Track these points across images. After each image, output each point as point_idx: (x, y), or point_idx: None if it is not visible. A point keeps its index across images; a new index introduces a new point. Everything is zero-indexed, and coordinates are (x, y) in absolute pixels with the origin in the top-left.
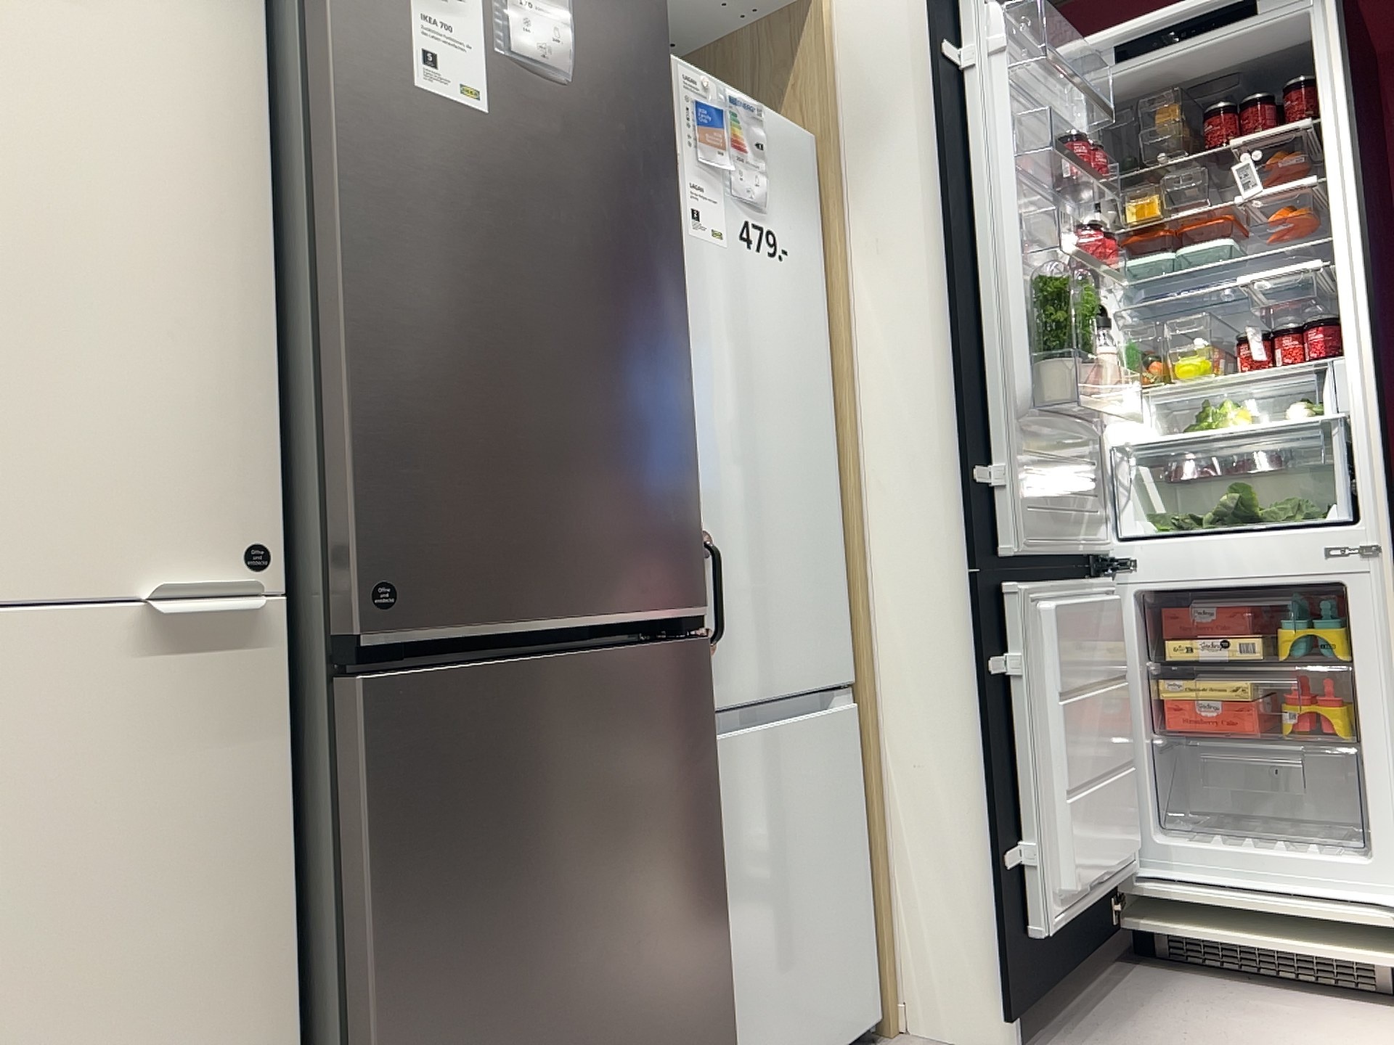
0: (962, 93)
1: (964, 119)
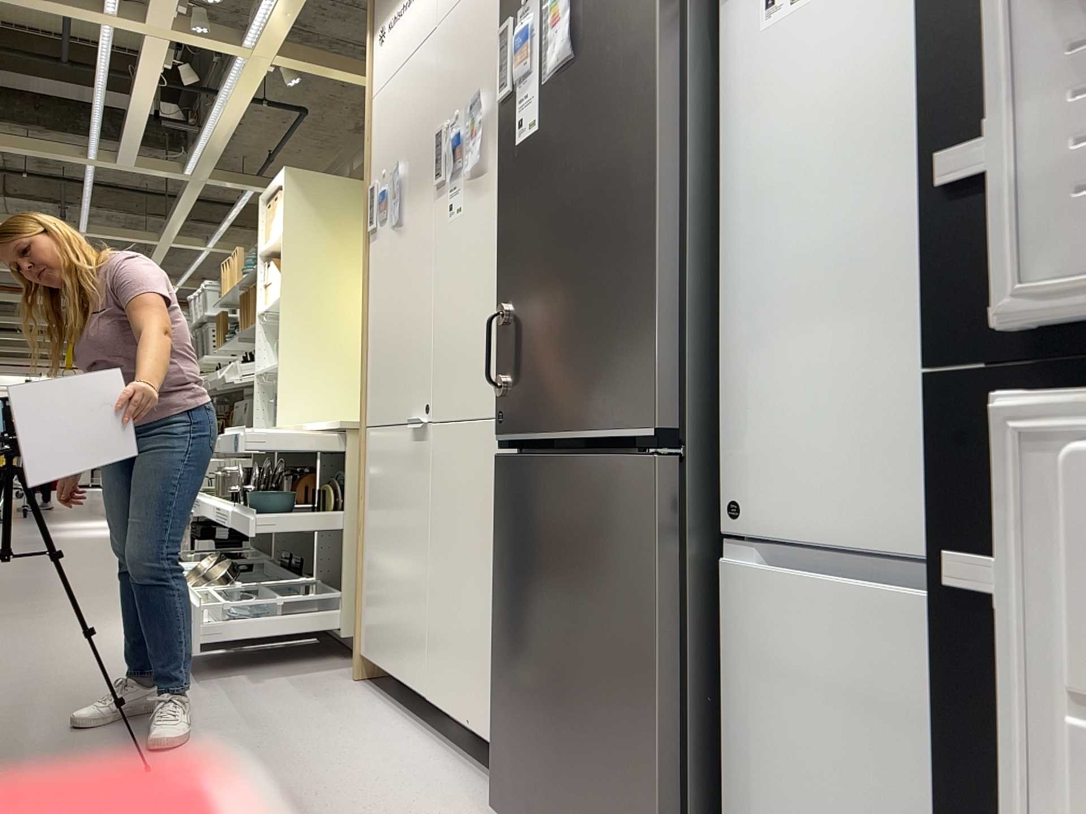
0: None
1: None
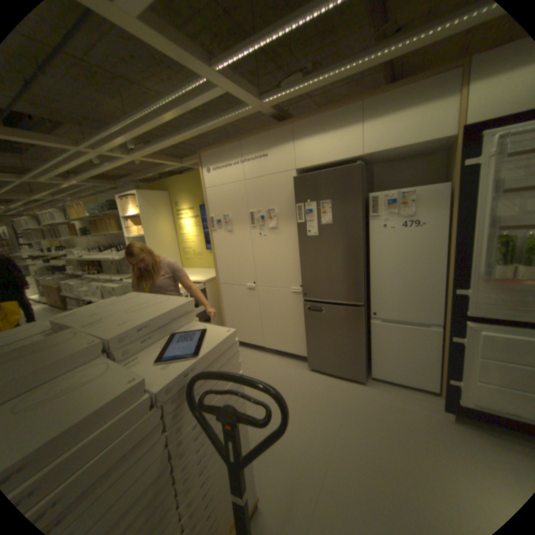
0: (478, 173)
1: (477, 182)
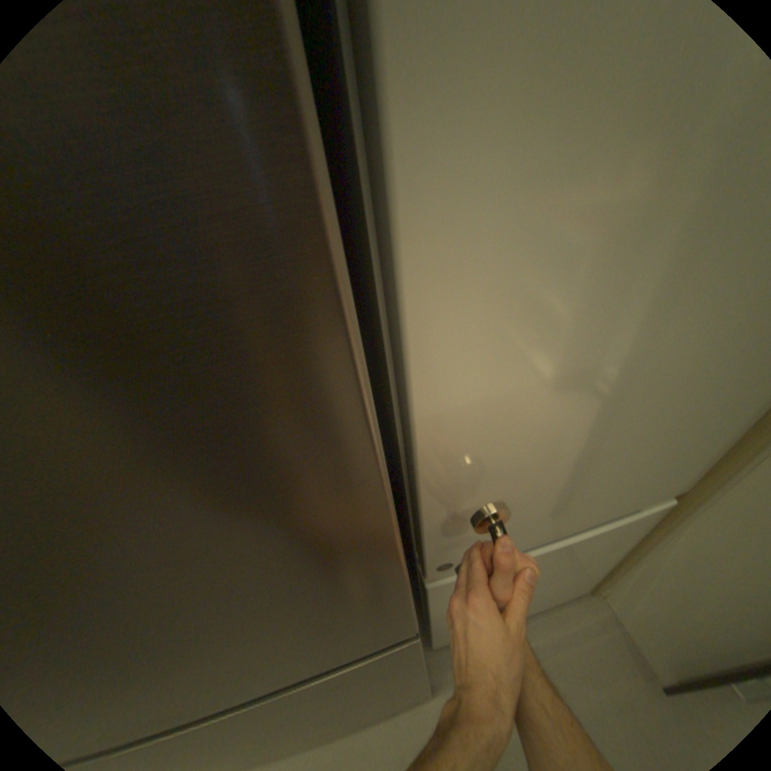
0: None
1: None
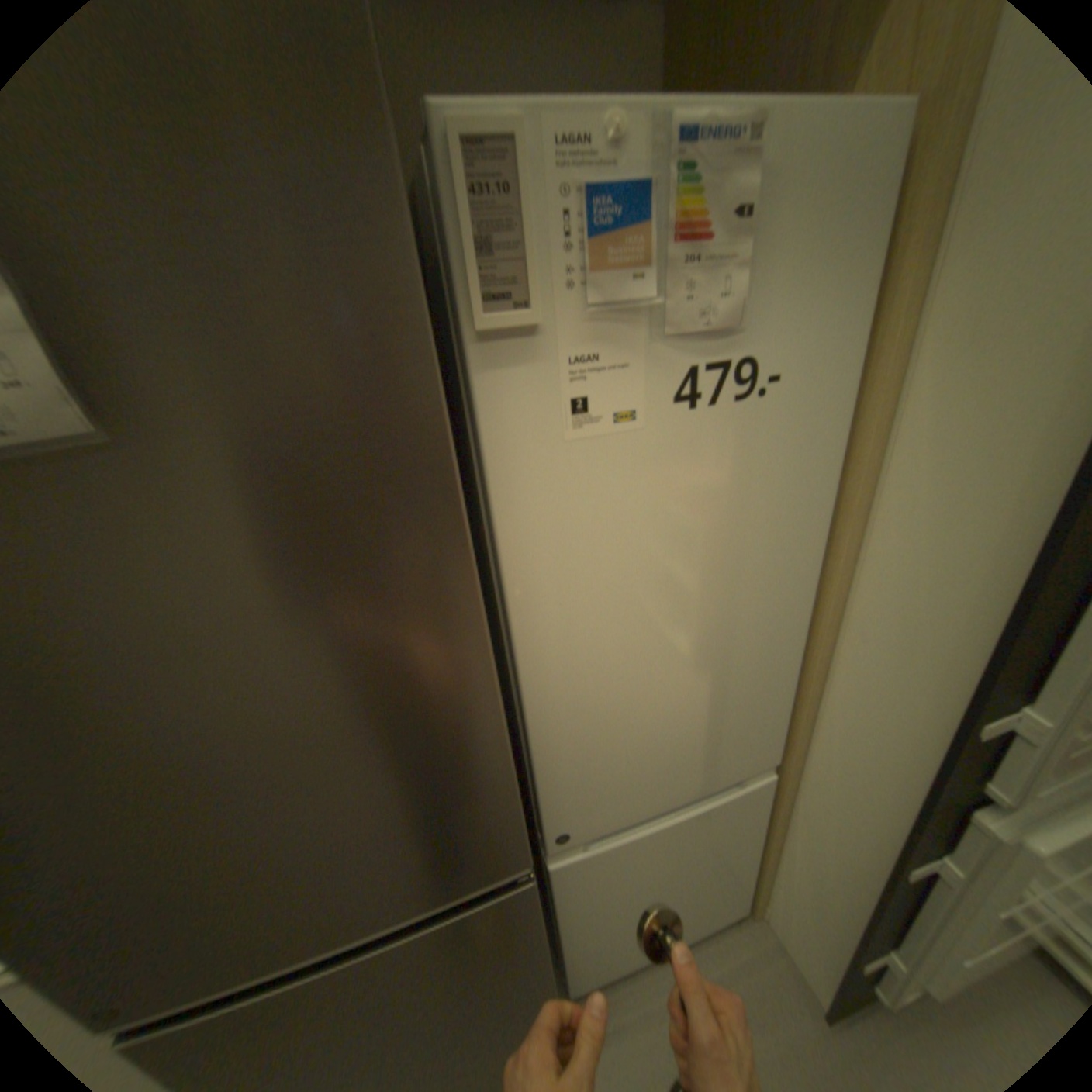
0: None
1: None
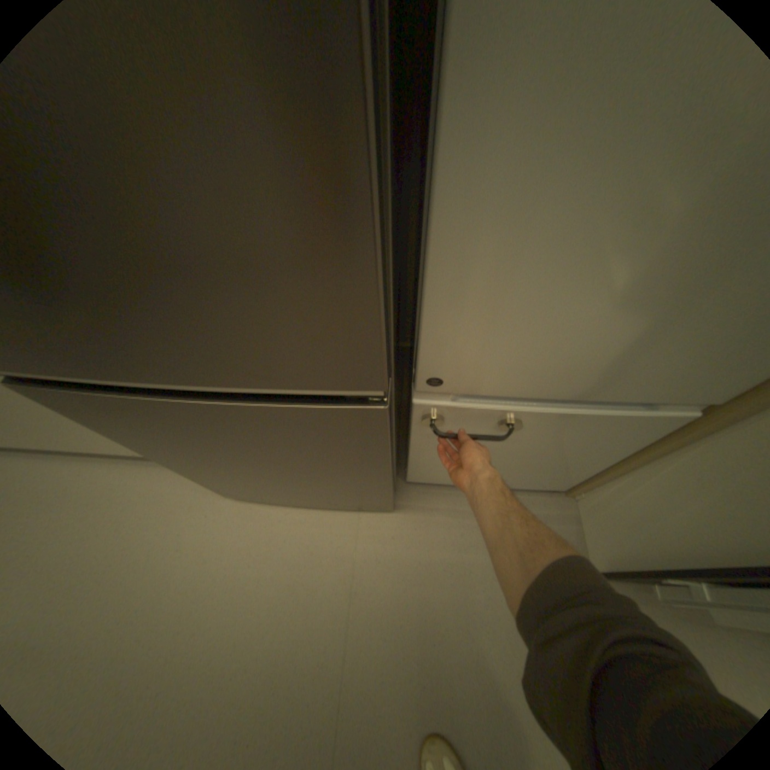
0: None
1: None
